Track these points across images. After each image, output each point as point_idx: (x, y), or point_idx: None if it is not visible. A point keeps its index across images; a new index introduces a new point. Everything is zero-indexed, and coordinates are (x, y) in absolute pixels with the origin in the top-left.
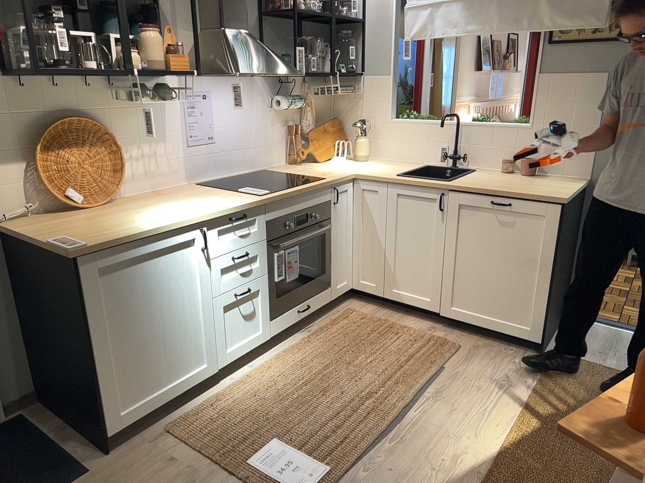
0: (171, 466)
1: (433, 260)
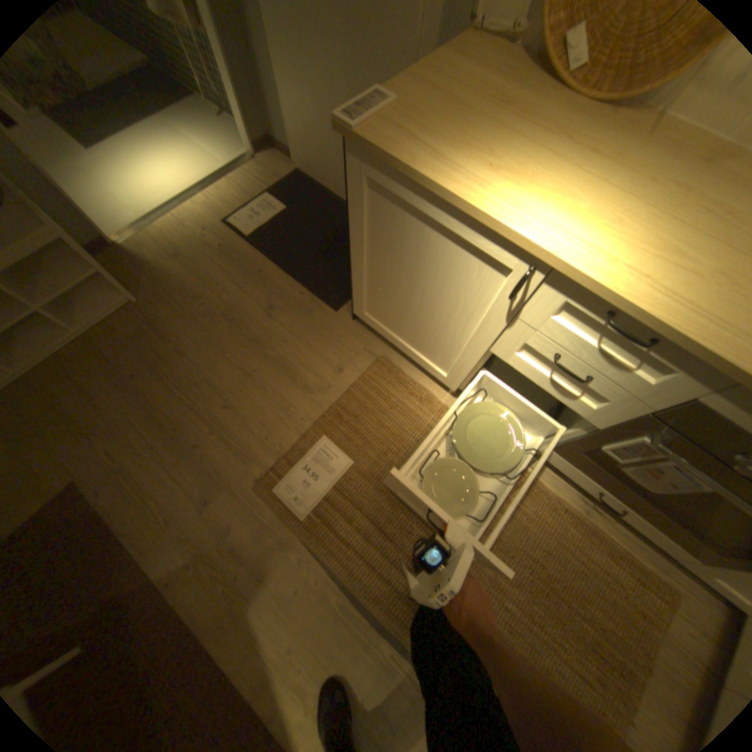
0: (335, 370)
1: None
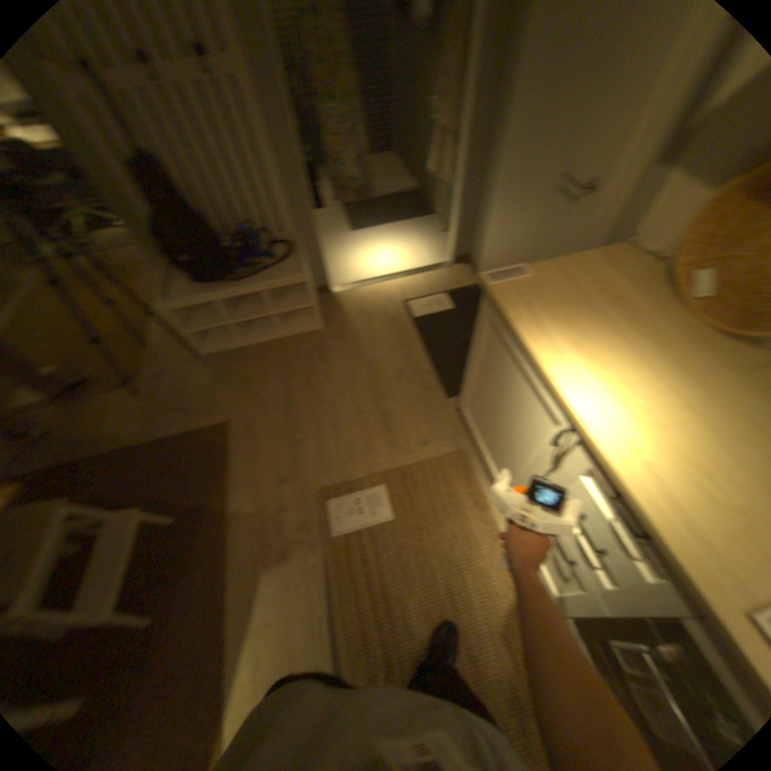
0: (418, 442)
1: None
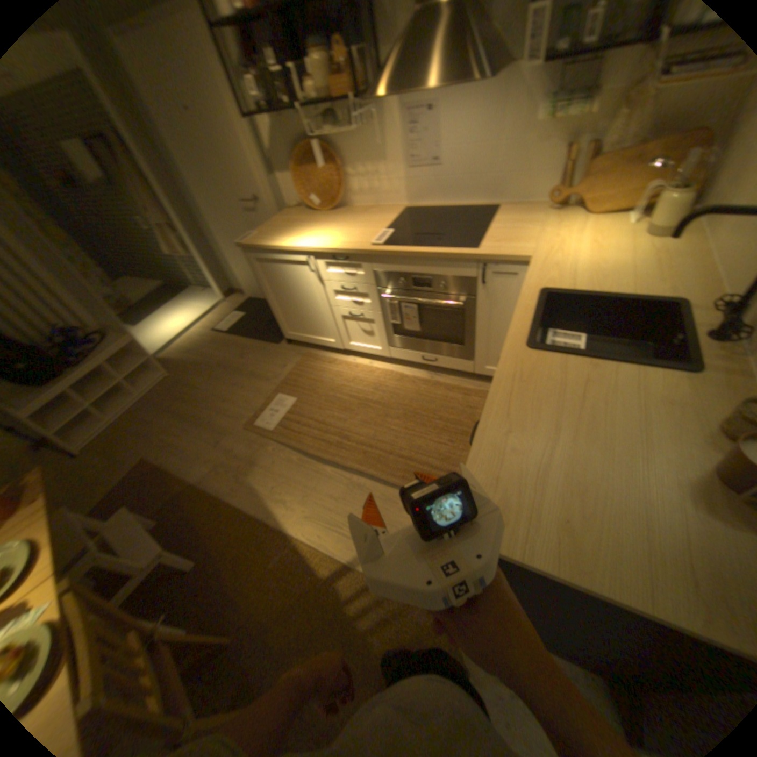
0: (279, 367)
1: None
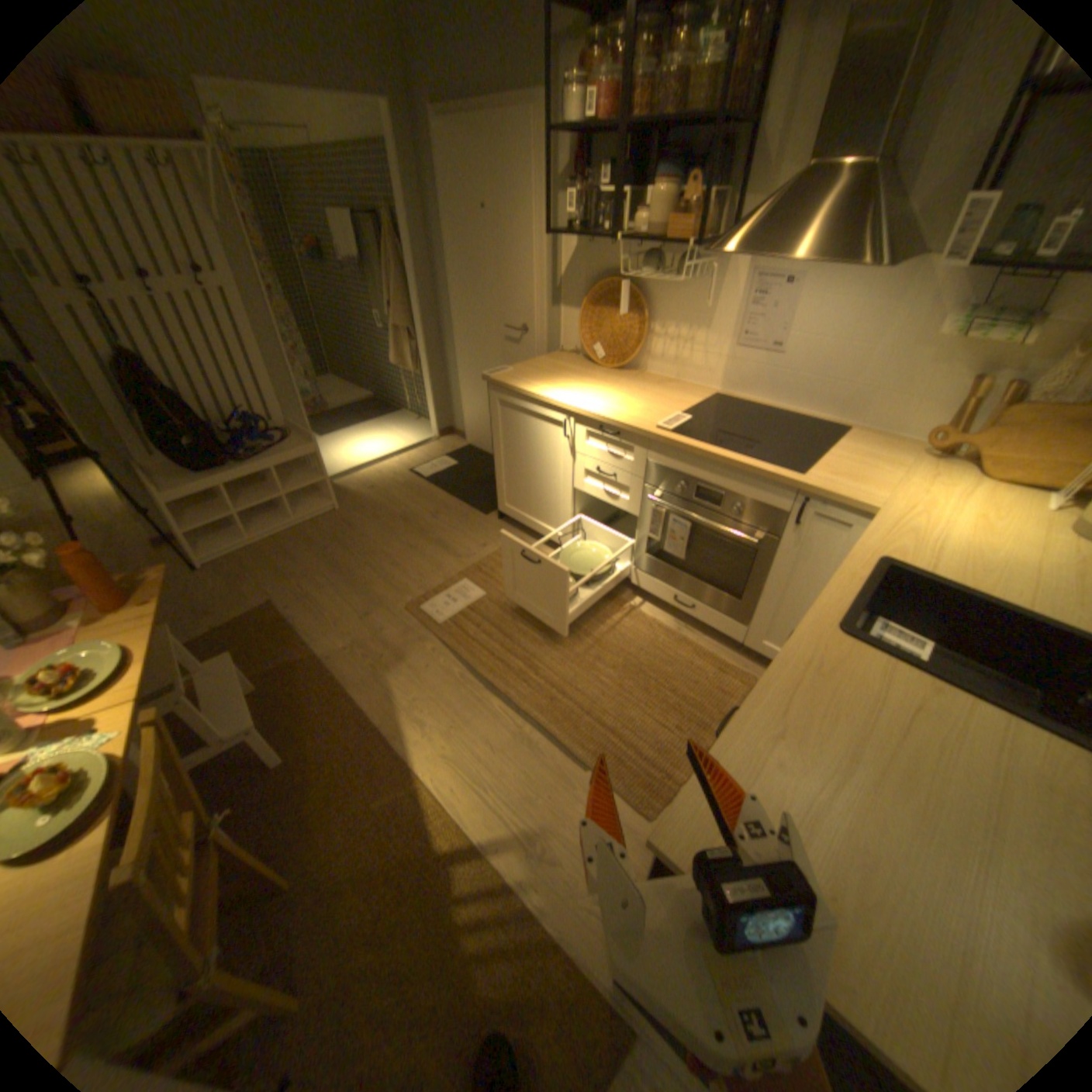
0: (479, 546)
1: None
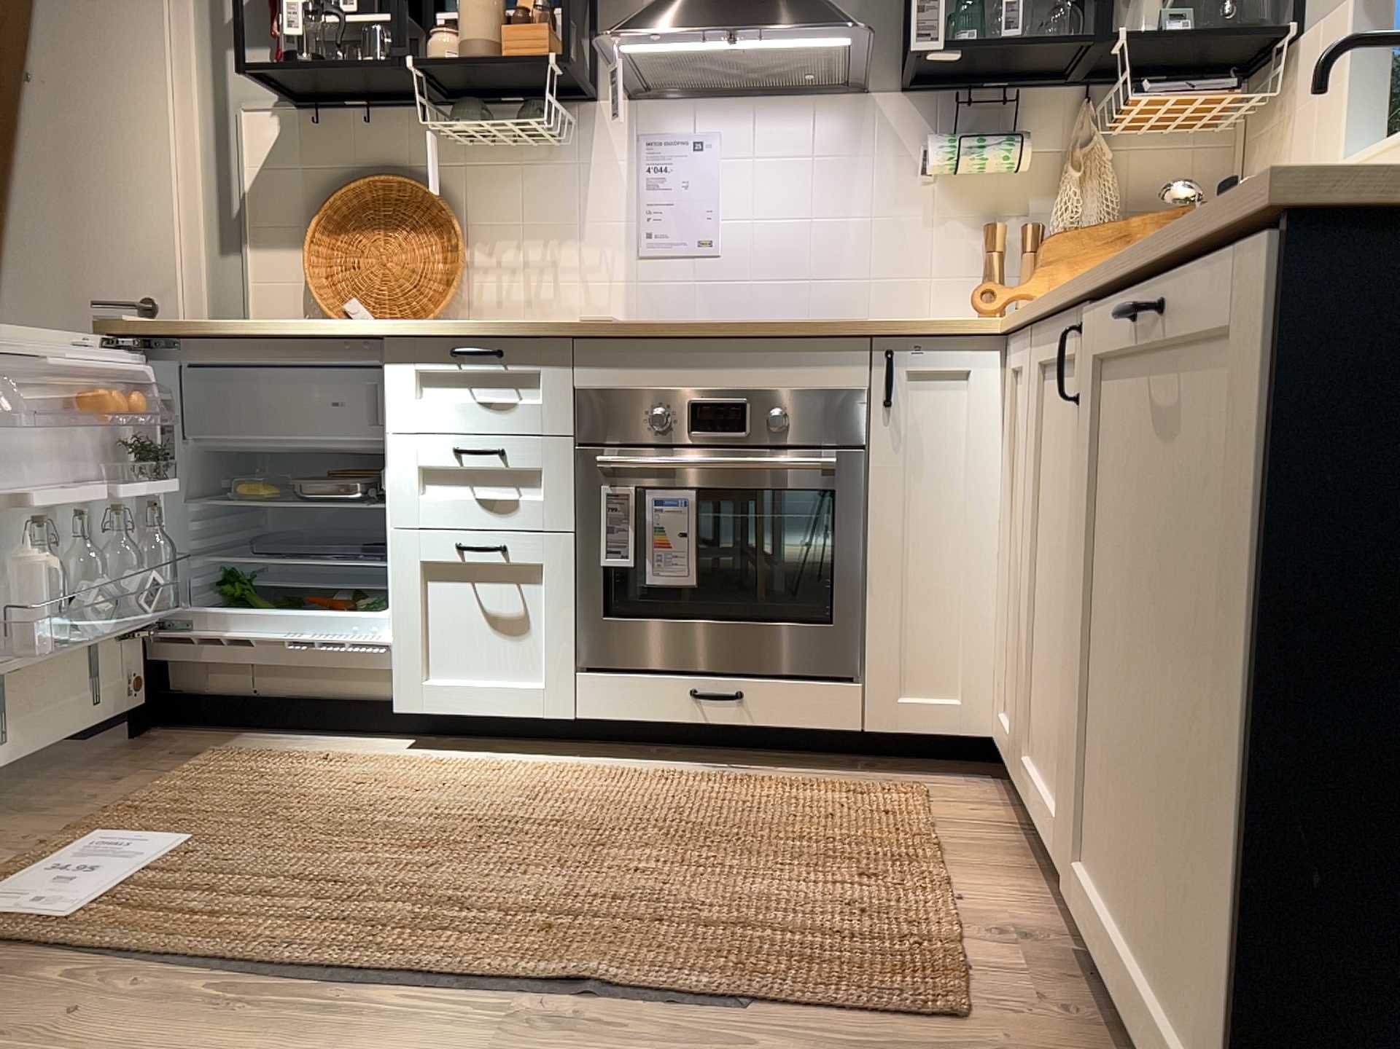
0: (101, 785)
1: (1076, 635)
